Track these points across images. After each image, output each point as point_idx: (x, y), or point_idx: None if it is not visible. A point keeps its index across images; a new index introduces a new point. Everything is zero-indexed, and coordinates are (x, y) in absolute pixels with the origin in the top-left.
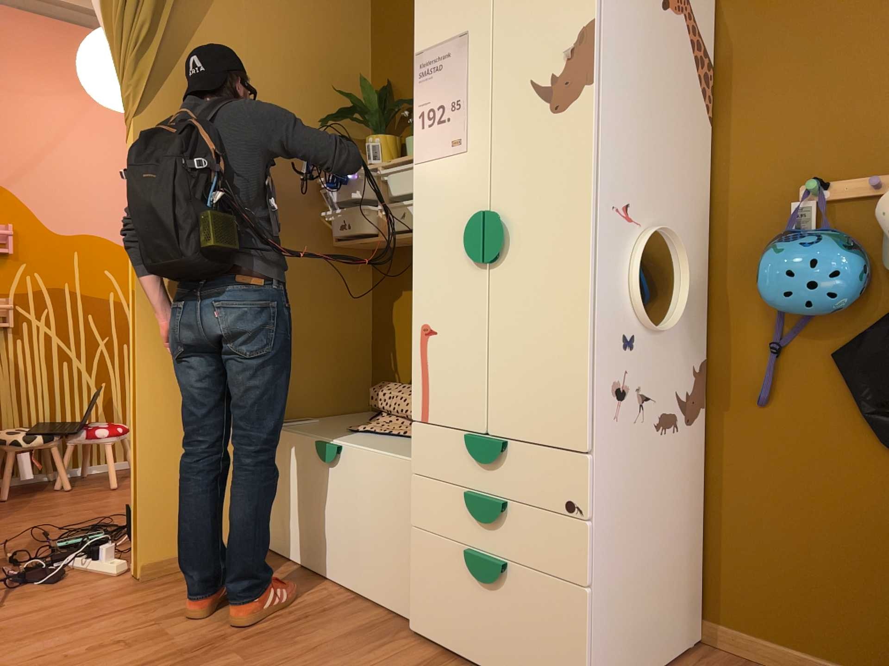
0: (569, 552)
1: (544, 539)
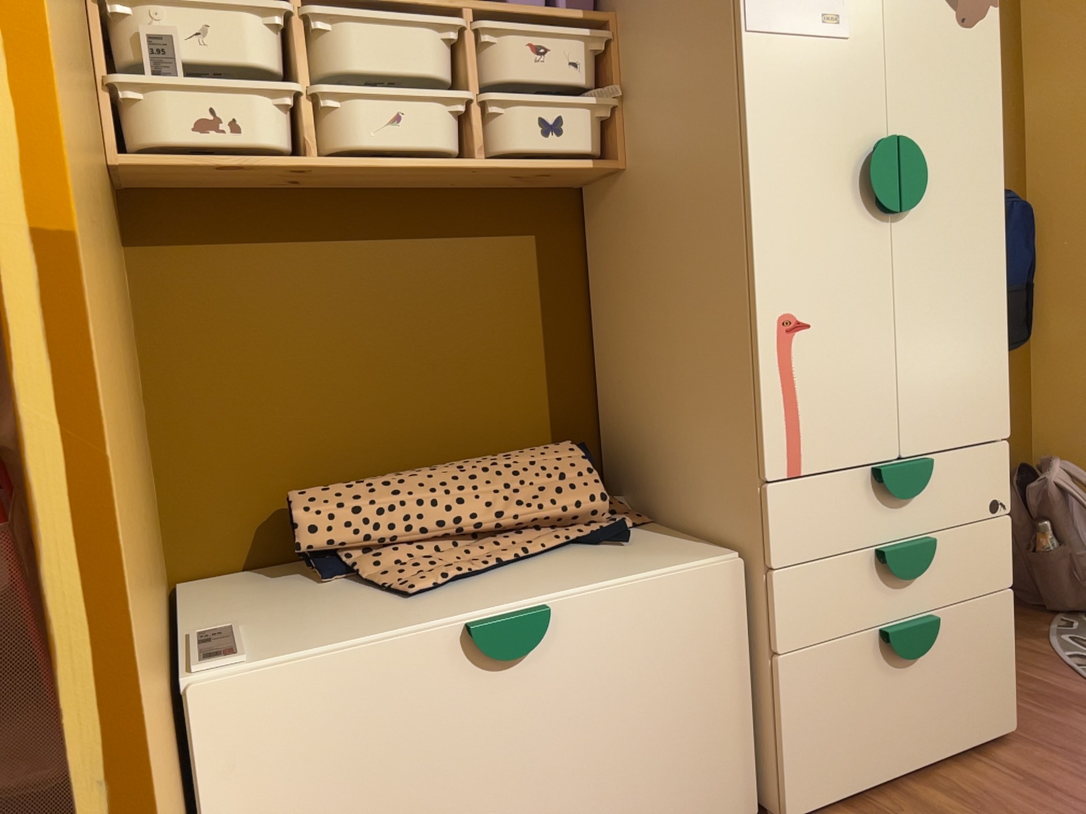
0: (995, 557)
1: (969, 558)
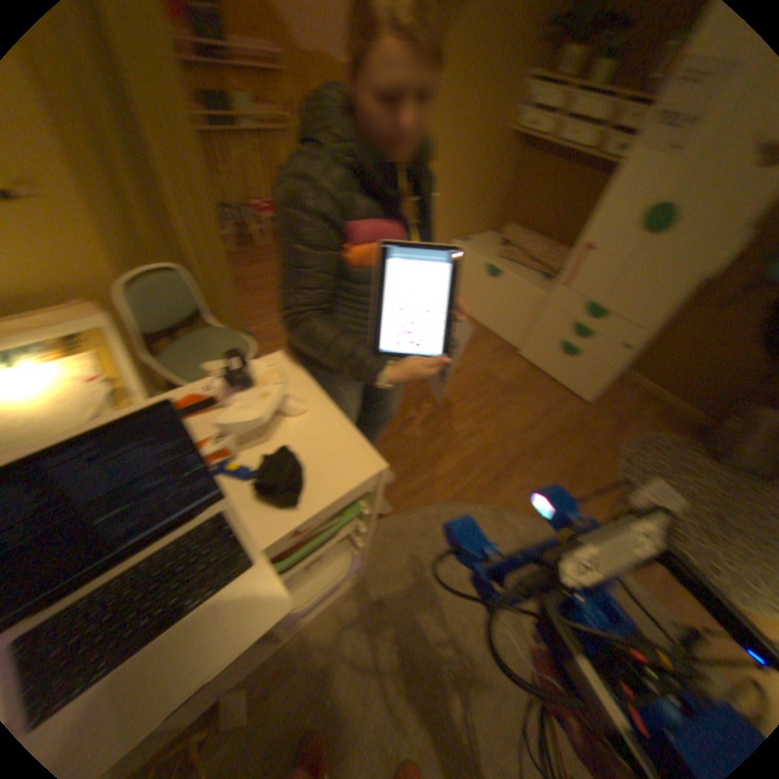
0: (616, 358)
1: (606, 350)
